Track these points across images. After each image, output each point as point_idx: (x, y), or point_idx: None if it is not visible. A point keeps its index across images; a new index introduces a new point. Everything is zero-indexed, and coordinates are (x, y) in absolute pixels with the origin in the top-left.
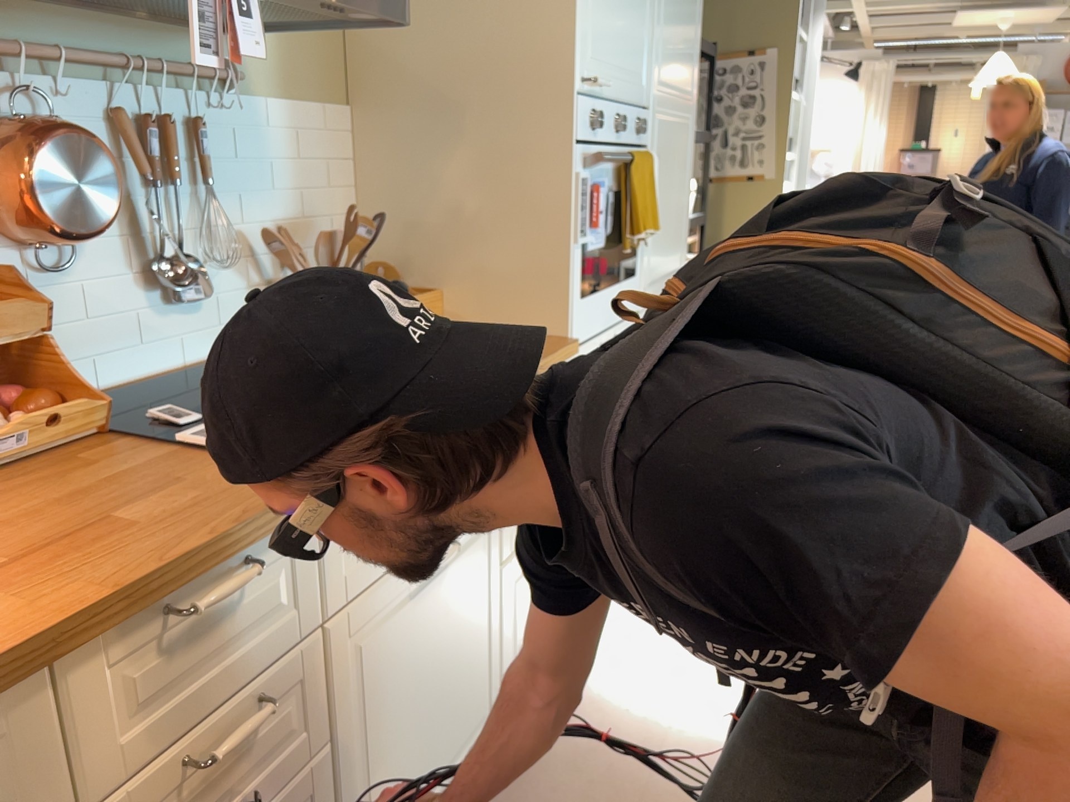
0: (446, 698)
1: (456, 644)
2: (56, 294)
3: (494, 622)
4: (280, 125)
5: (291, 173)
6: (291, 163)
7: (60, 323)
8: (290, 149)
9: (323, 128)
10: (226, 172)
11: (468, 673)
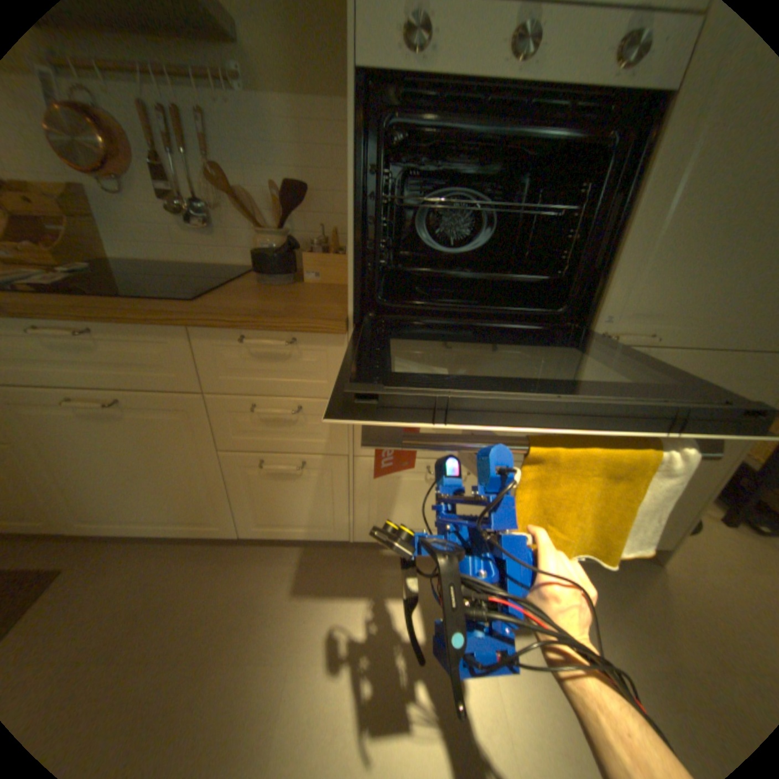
0: (149, 491)
1: (153, 468)
2: (116, 206)
3: (213, 481)
4: (276, 113)
5: (287, 152)
6: (287, 144)
7: (121, 221)
8: (285, 133)
9: (323, 116)
10: (224, 147)
11: (178, 492)
